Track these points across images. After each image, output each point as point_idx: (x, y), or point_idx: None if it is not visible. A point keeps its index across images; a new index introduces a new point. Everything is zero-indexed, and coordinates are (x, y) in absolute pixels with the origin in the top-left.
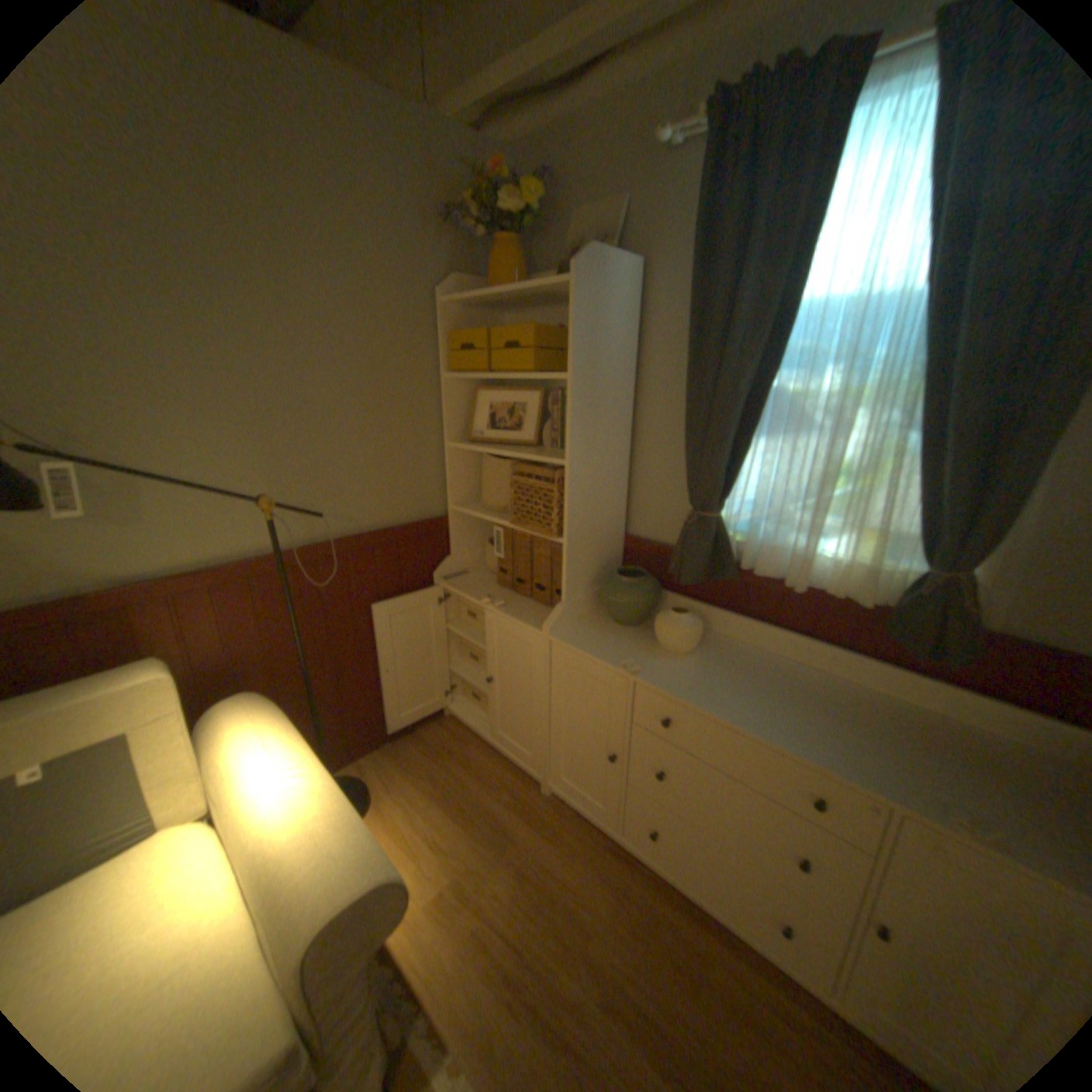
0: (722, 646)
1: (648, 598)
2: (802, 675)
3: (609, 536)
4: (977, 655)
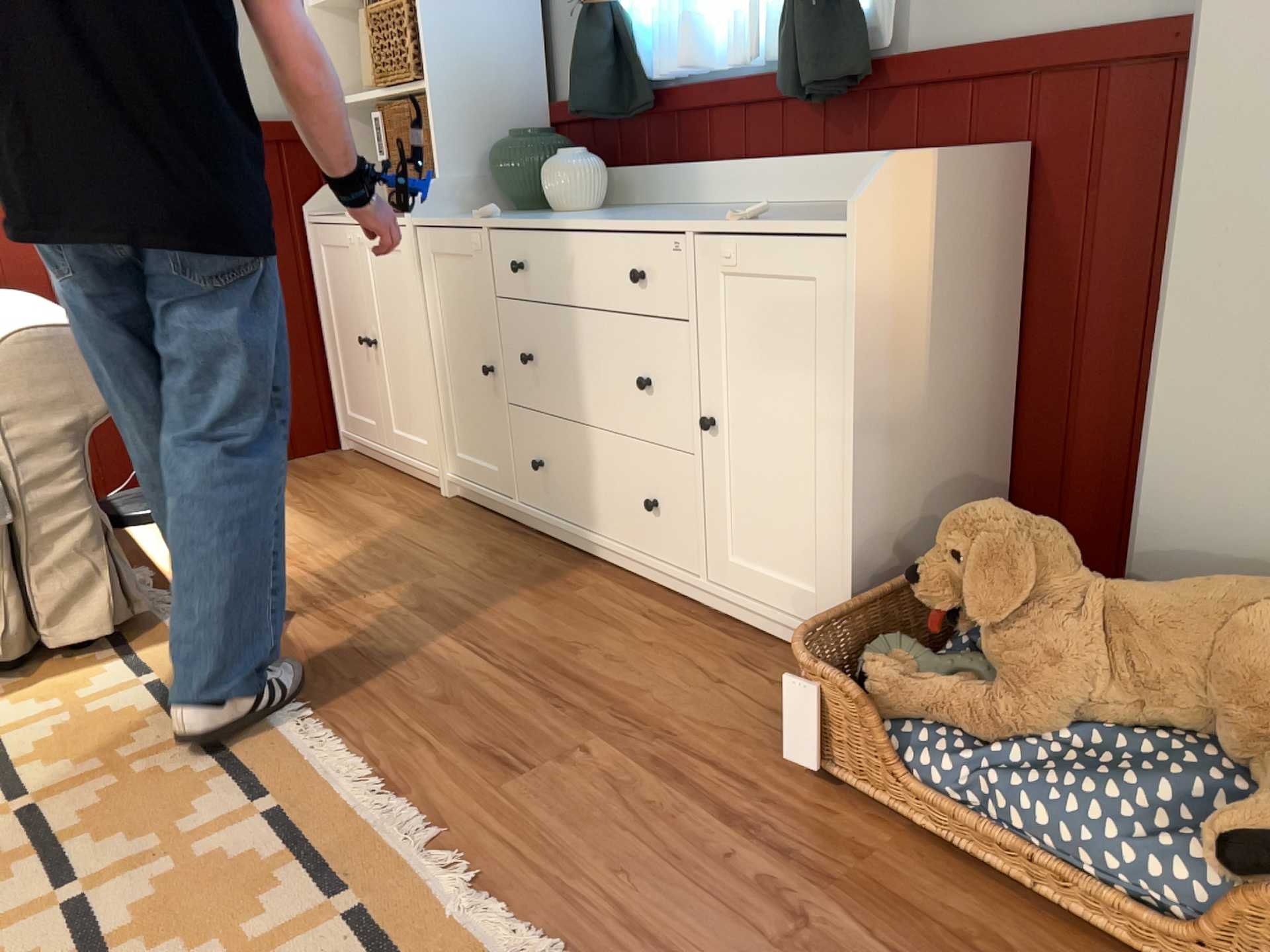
0: (639, 208)
1: (539, 153)
2: (717, 207)
3: (511, 96)
4: (837, 68)
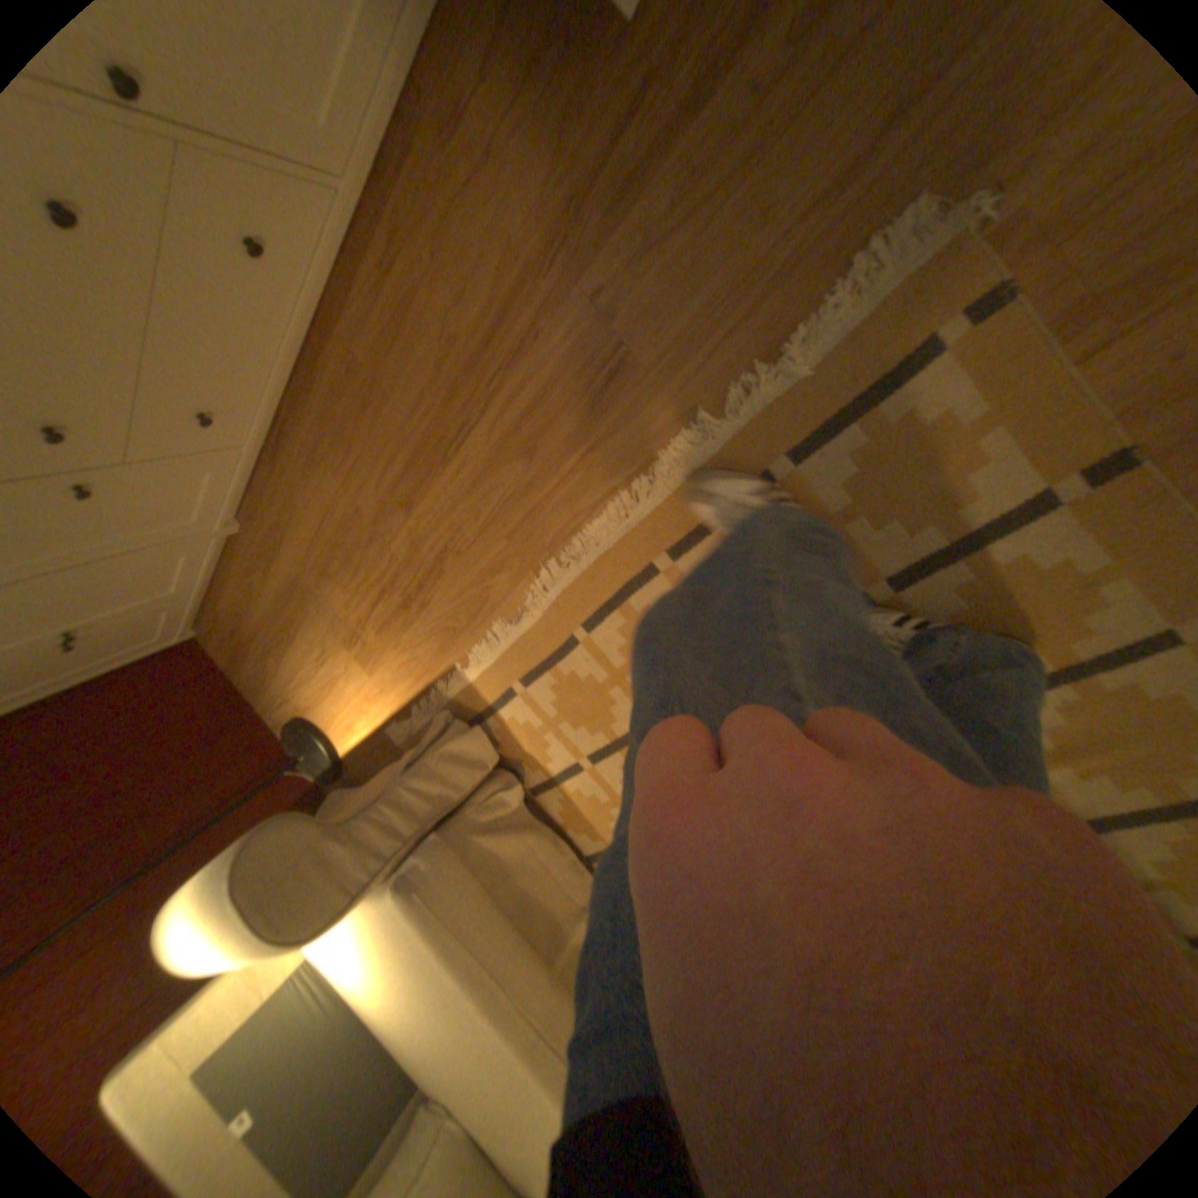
0: None
1: None
2: None
3: None
4: None
